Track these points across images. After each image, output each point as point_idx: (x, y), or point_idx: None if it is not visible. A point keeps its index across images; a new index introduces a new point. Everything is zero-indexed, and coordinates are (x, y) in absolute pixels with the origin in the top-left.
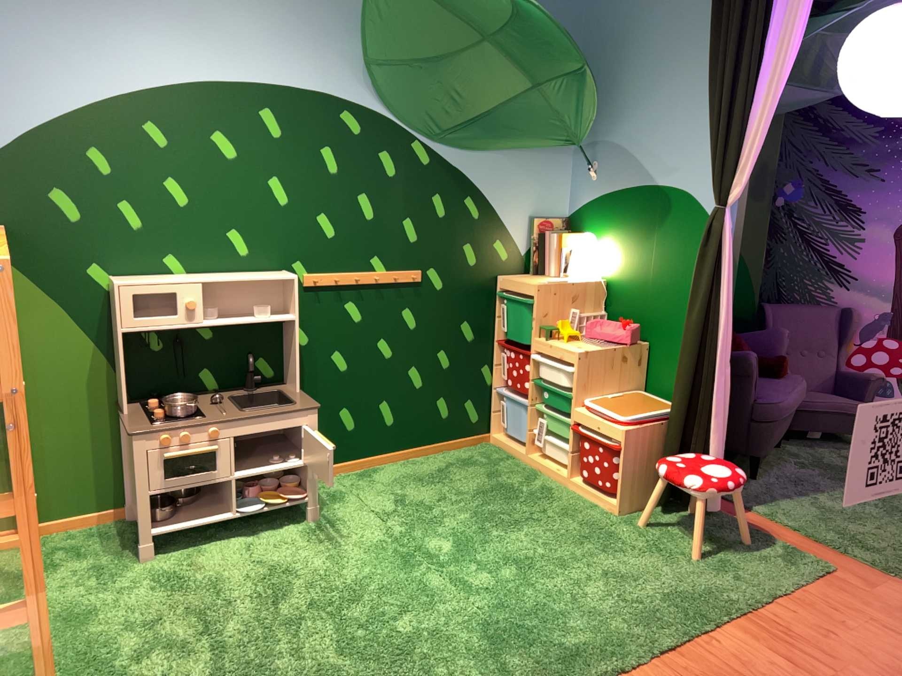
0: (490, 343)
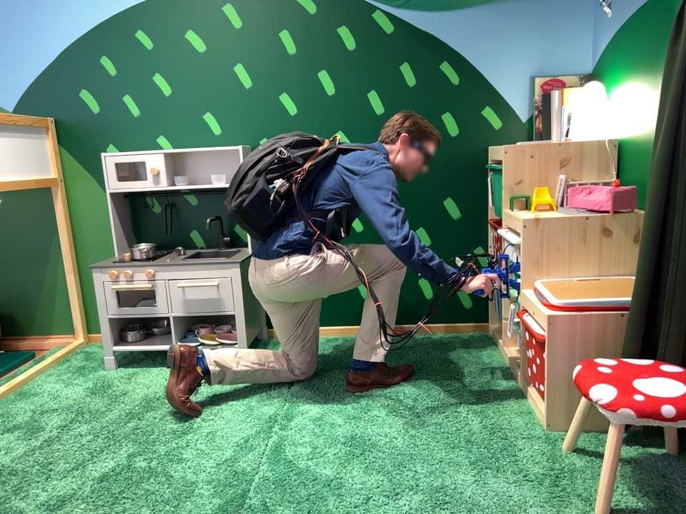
0: (483, 222)
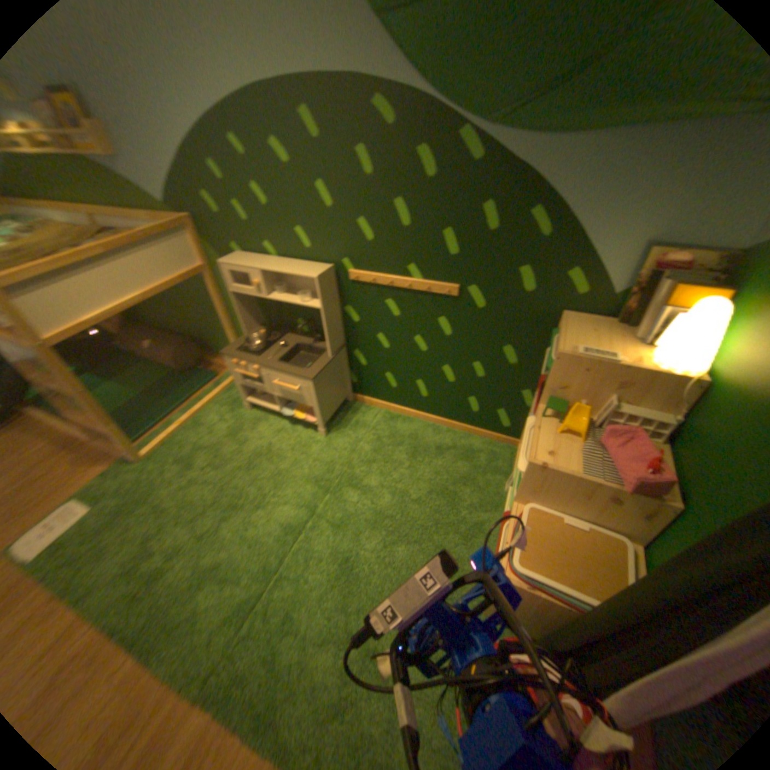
0: (537, 376)
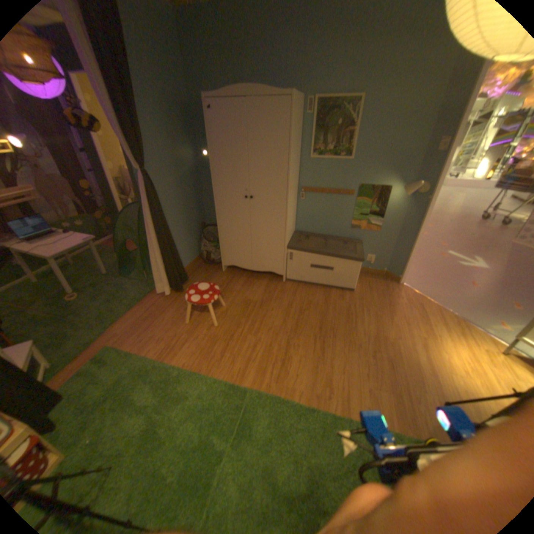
0: None
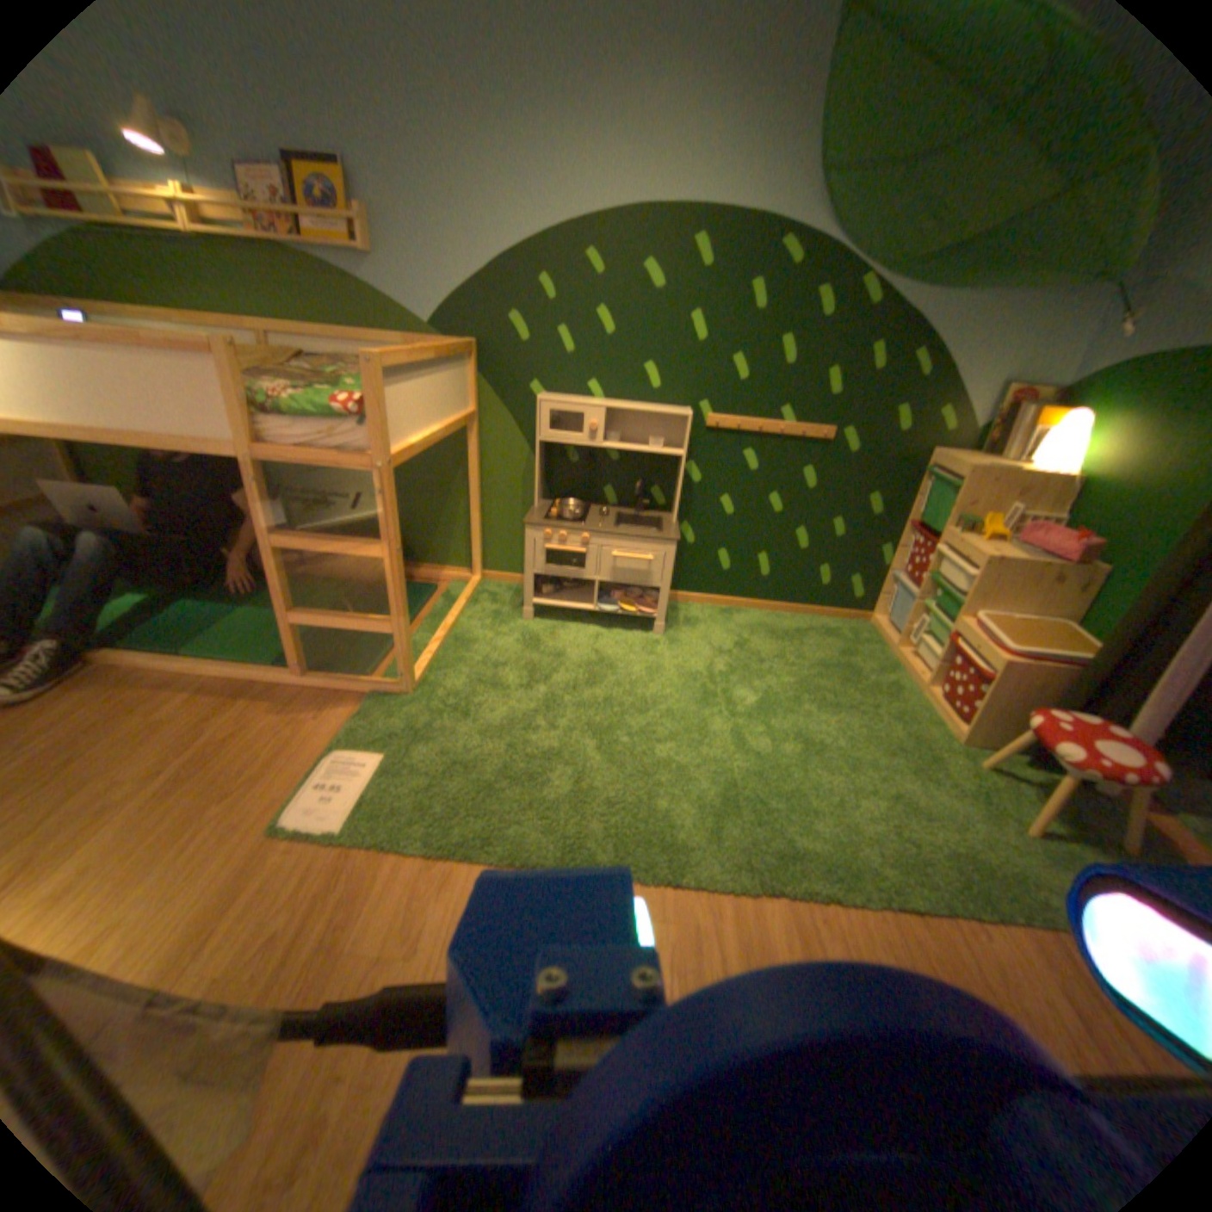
0: (898, 520)
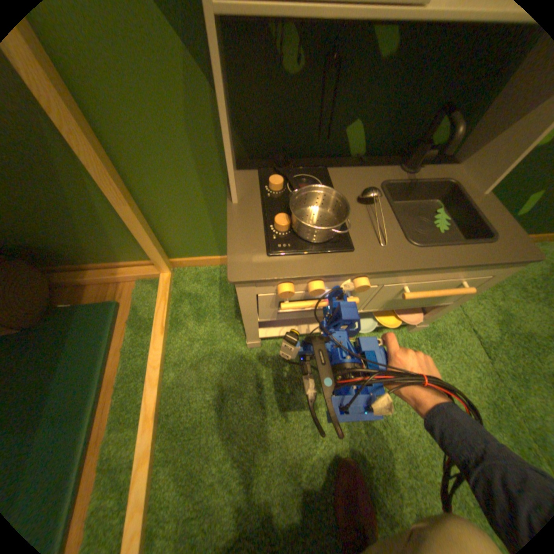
0: None
